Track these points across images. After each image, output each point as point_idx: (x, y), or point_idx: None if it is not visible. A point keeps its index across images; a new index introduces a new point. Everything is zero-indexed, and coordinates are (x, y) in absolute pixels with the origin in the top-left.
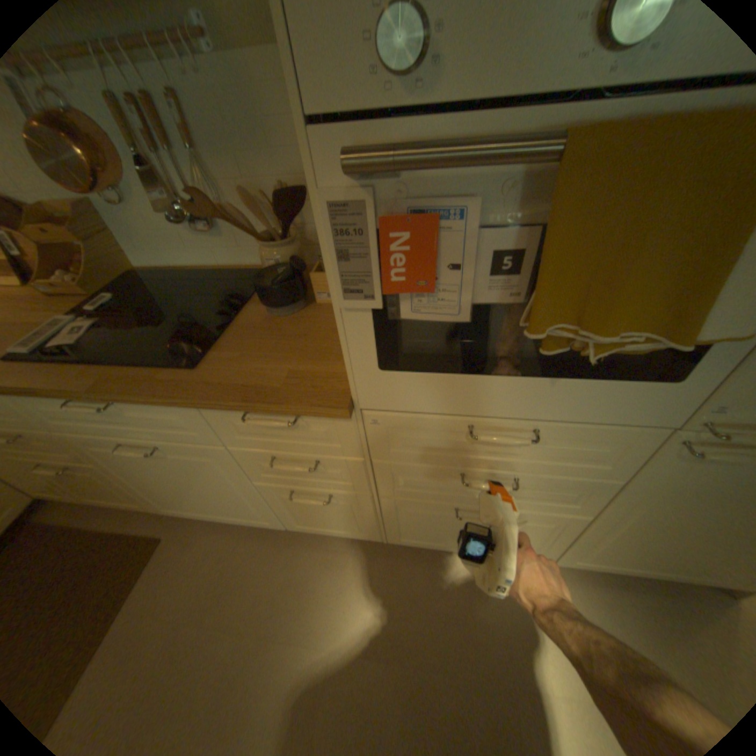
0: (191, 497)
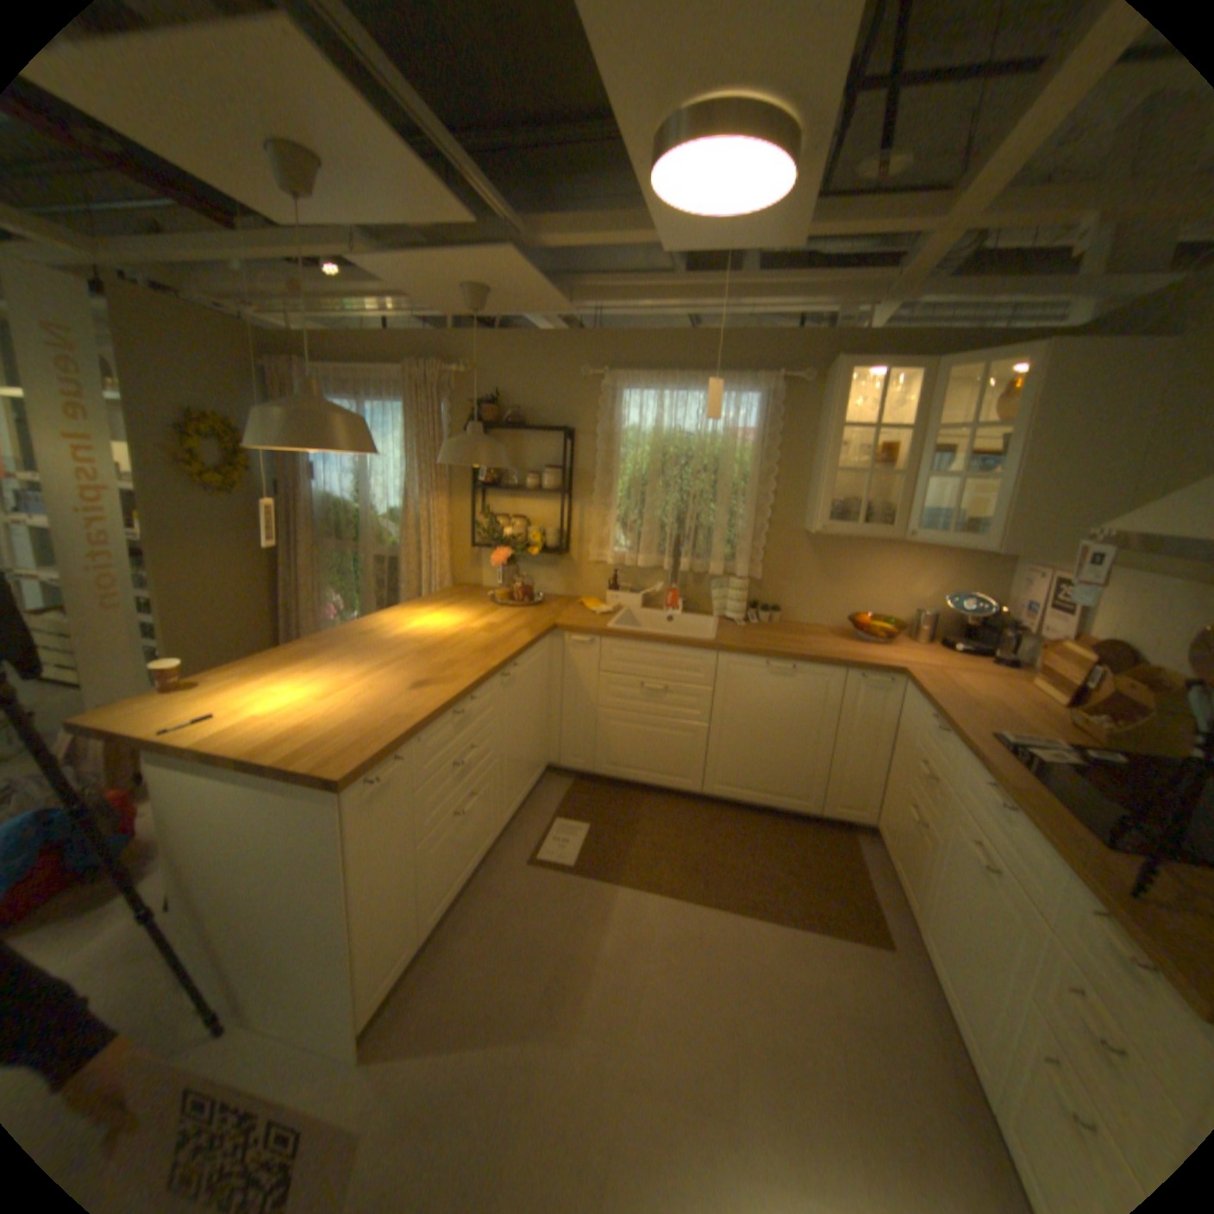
0: (965, 952)
